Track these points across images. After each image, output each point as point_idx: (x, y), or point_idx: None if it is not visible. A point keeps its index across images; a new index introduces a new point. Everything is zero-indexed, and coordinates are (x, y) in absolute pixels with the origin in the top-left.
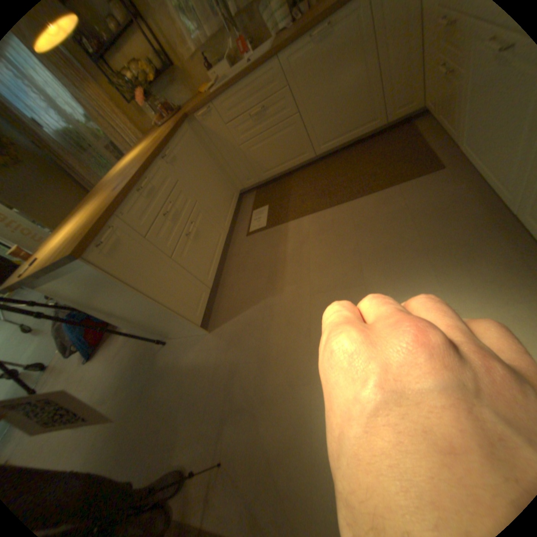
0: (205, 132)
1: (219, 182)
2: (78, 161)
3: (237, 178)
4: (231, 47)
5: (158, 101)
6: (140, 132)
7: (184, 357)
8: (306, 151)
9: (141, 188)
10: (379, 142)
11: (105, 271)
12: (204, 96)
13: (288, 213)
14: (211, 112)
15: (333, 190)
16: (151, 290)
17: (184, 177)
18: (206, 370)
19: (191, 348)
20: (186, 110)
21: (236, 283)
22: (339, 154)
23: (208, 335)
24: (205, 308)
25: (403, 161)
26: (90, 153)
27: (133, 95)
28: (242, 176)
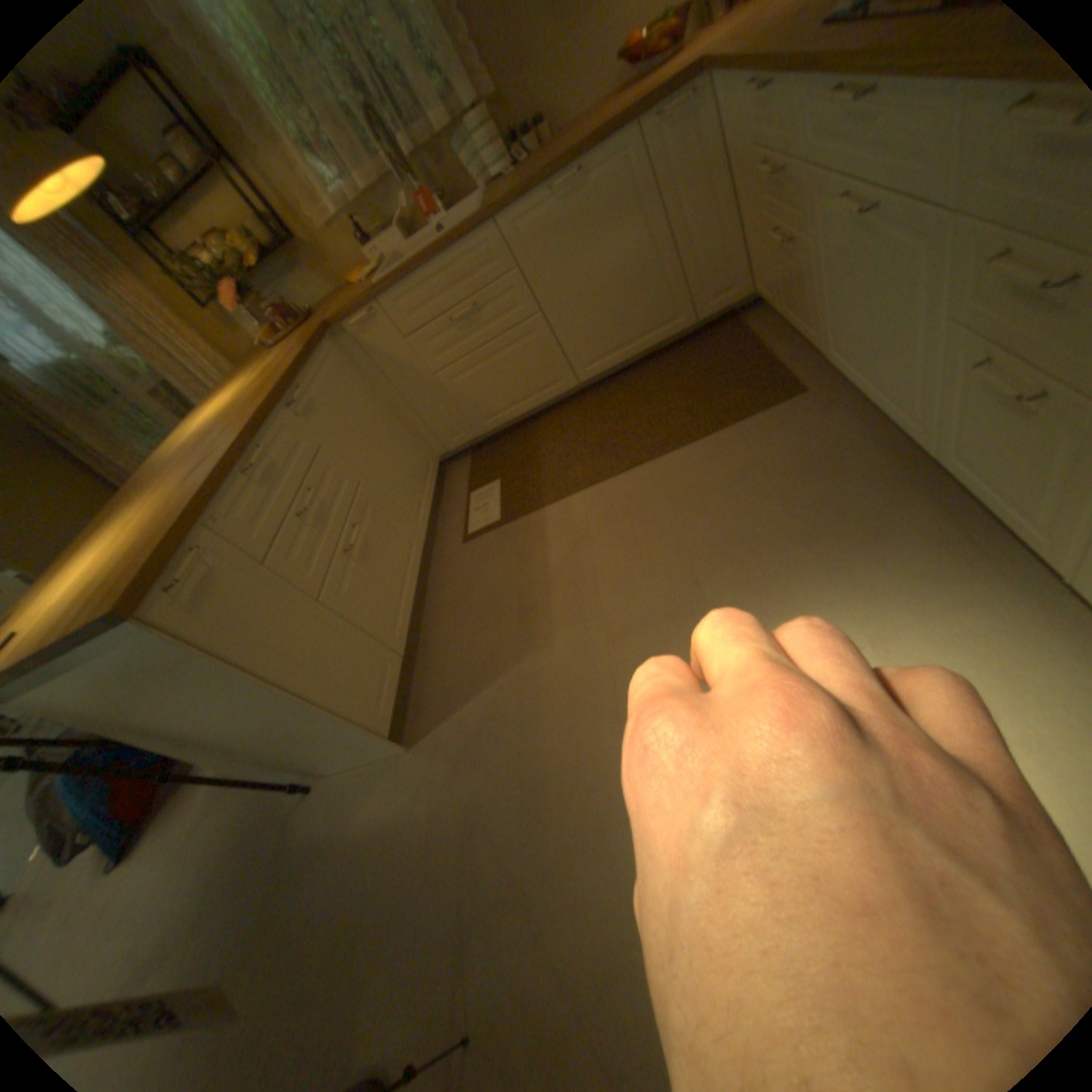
0: (366, 354)
1: (400, 443)
2: (90, 423)
3: (433, 434)
4: (406, 205)
5: (265, 302)
6: (227, 360)
7: (357, 811)
8: (561, 377)
9: (251, 467)
10: (688, 353)
11: (186, 640)
12: (361, 290)
13: (542, 491)
14: (377, 318)
15: (619, 441)
16: (284, 670)
17: (332, 439)
18: (410, 831)
19: (370, 789)
20: (326, 317)
21: (454, 638)
22: (621, 379)
23: (406, 754)
24: (396, 698)
25: (736, 384)
26: (117, 406)
27: (214, 292)
28: (444, 430)
